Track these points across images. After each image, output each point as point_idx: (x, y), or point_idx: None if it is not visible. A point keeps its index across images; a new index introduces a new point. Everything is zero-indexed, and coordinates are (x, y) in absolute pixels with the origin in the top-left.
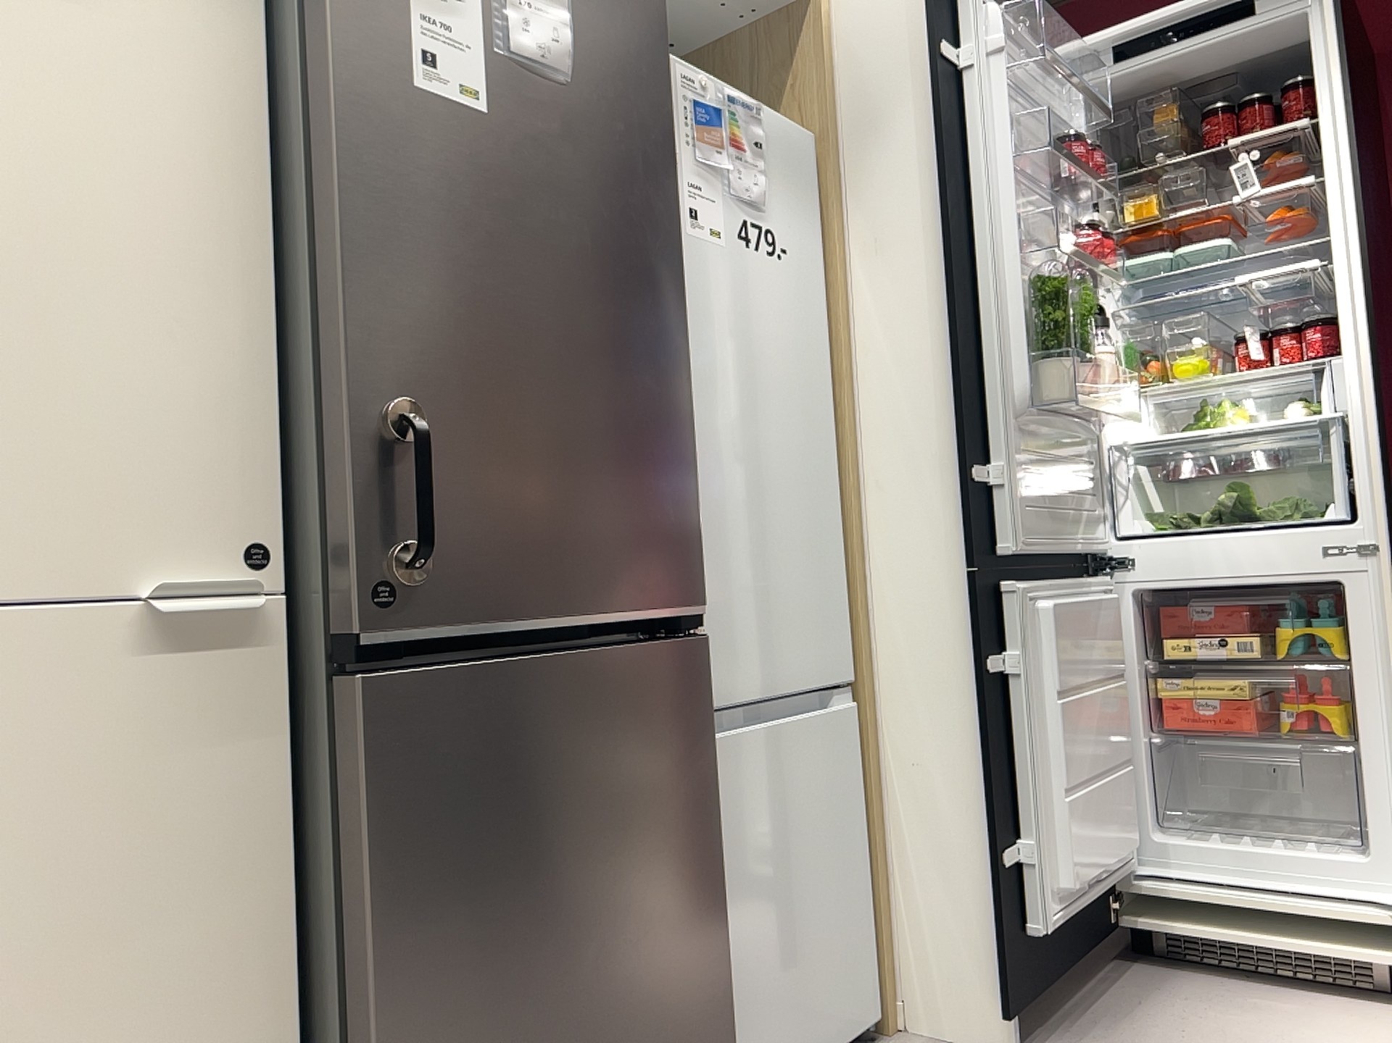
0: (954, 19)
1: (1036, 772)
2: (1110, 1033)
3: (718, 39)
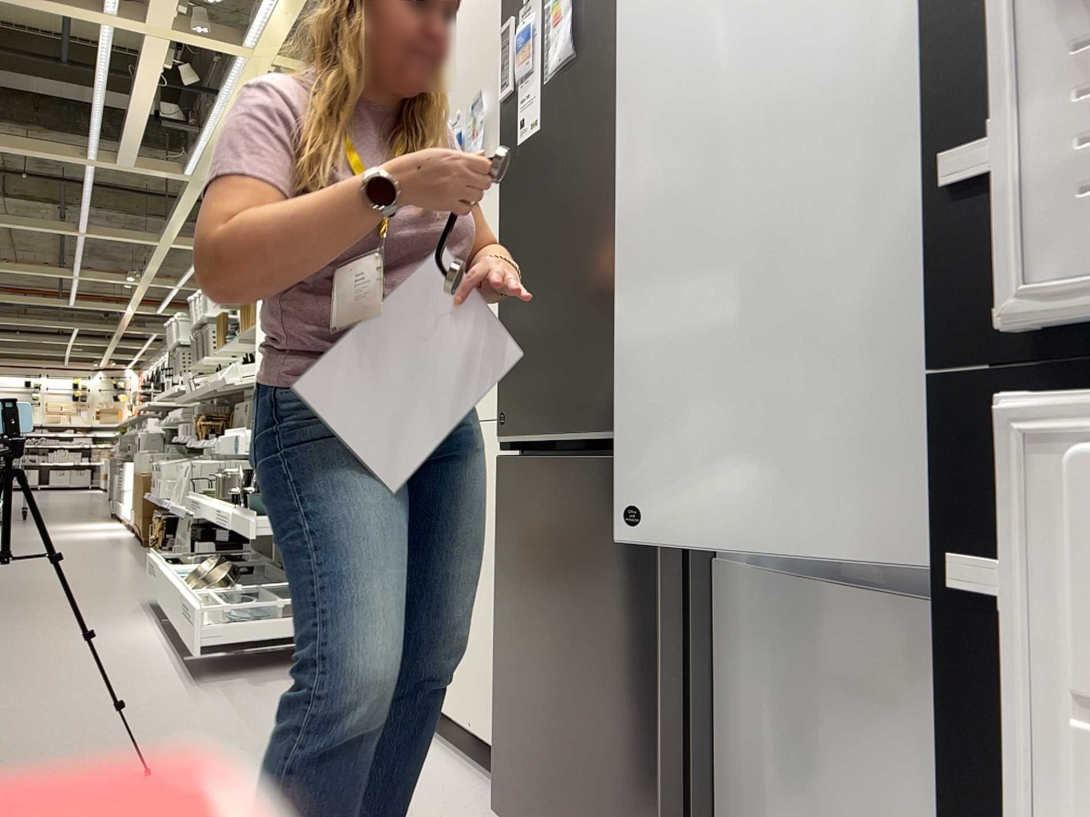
0: None
1: None
2: None
3: None
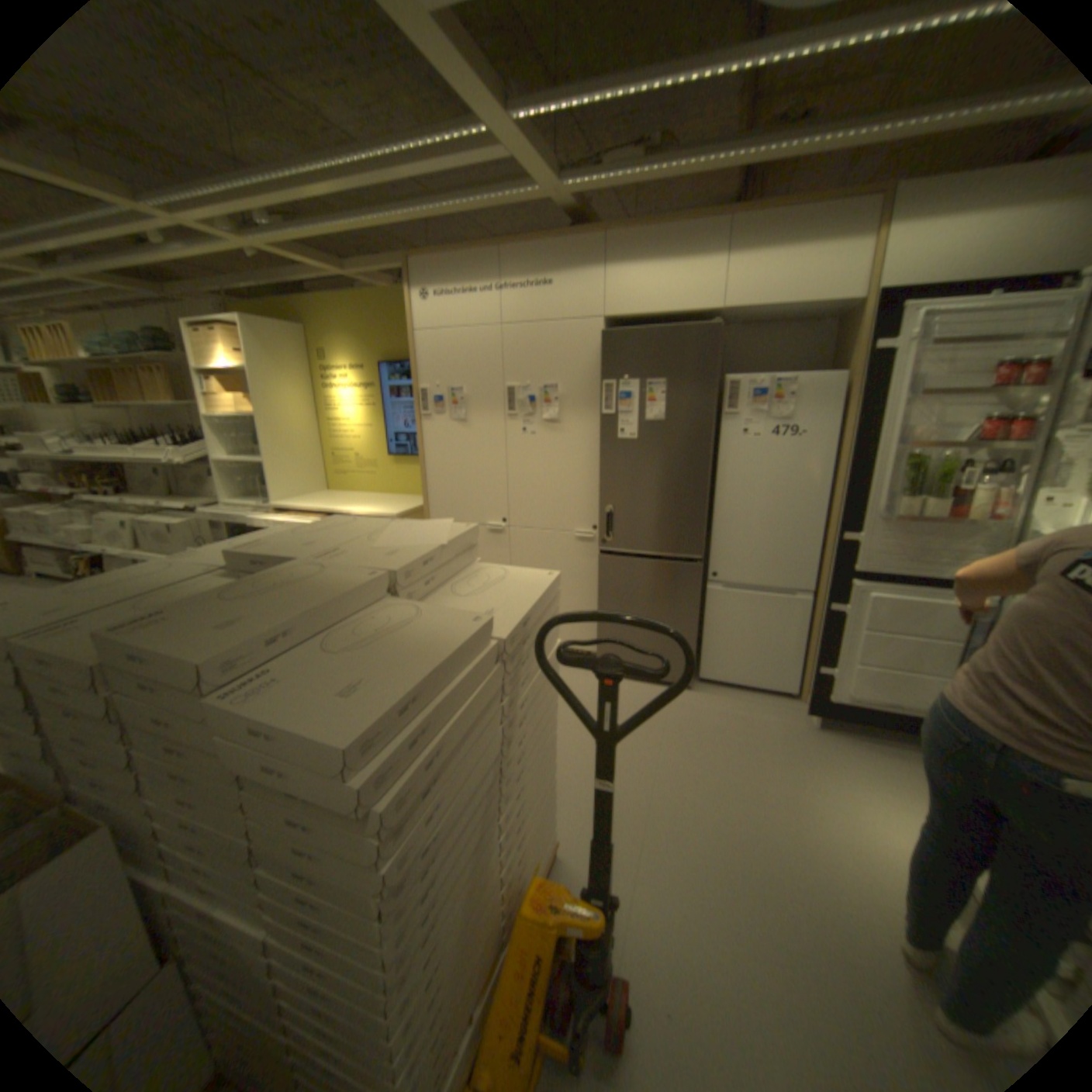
0: (898, 323)
1: (844, 651)
2: (860, 751)
3: (852, 308)
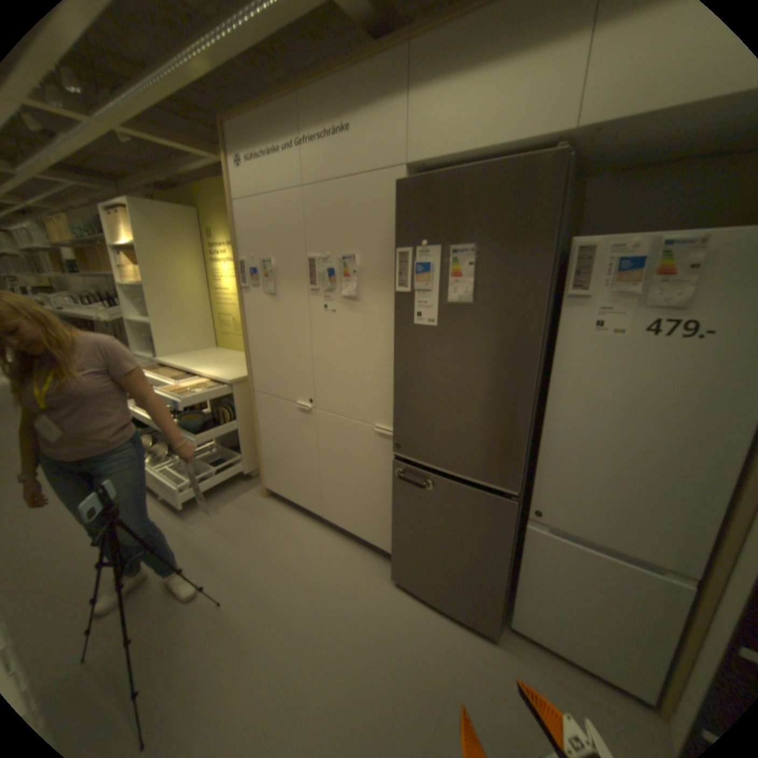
0: None
1: None
2: None
3: None
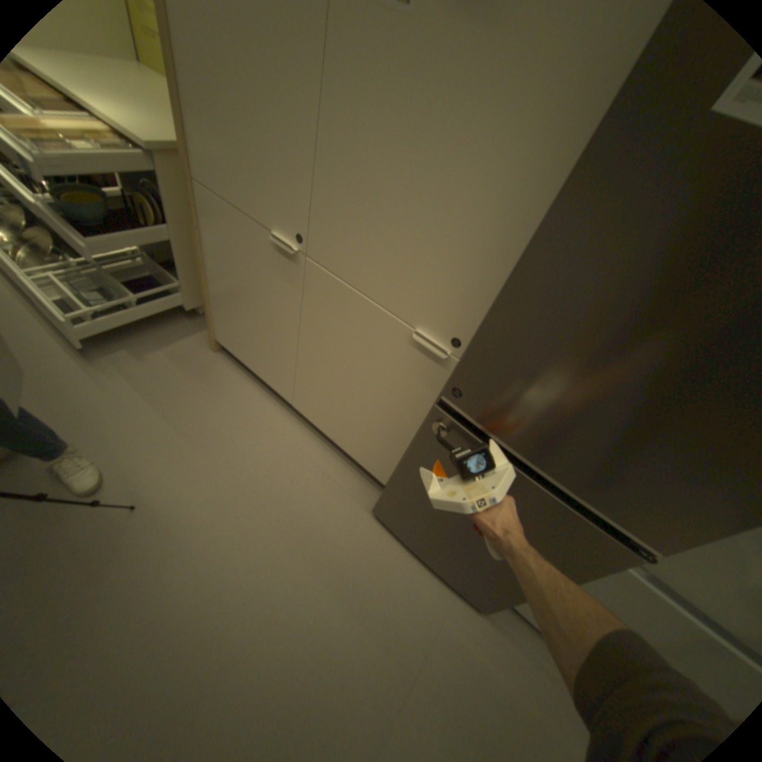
0: None
1: None
2: None
3: None
